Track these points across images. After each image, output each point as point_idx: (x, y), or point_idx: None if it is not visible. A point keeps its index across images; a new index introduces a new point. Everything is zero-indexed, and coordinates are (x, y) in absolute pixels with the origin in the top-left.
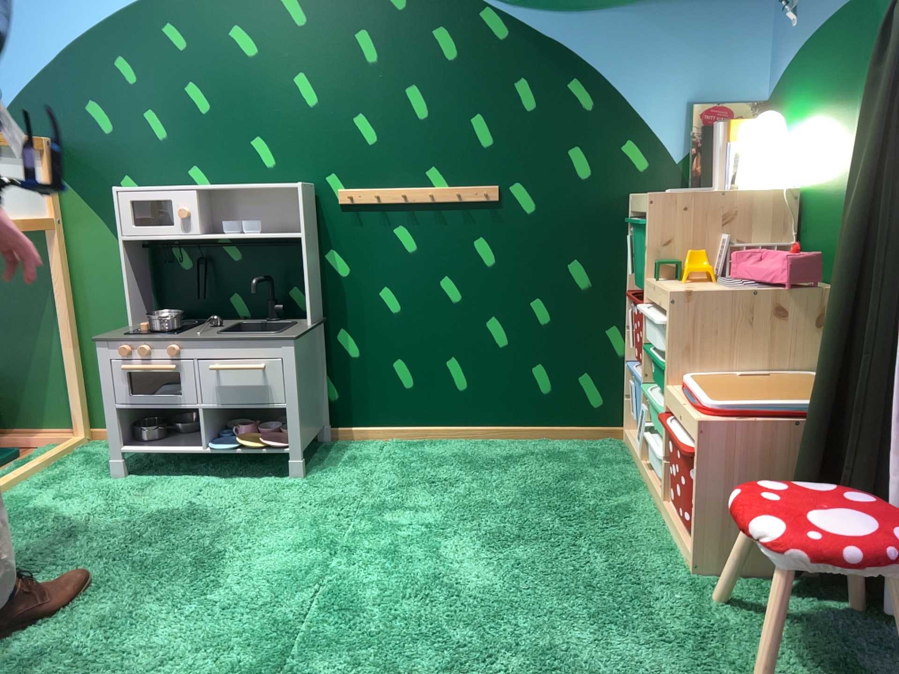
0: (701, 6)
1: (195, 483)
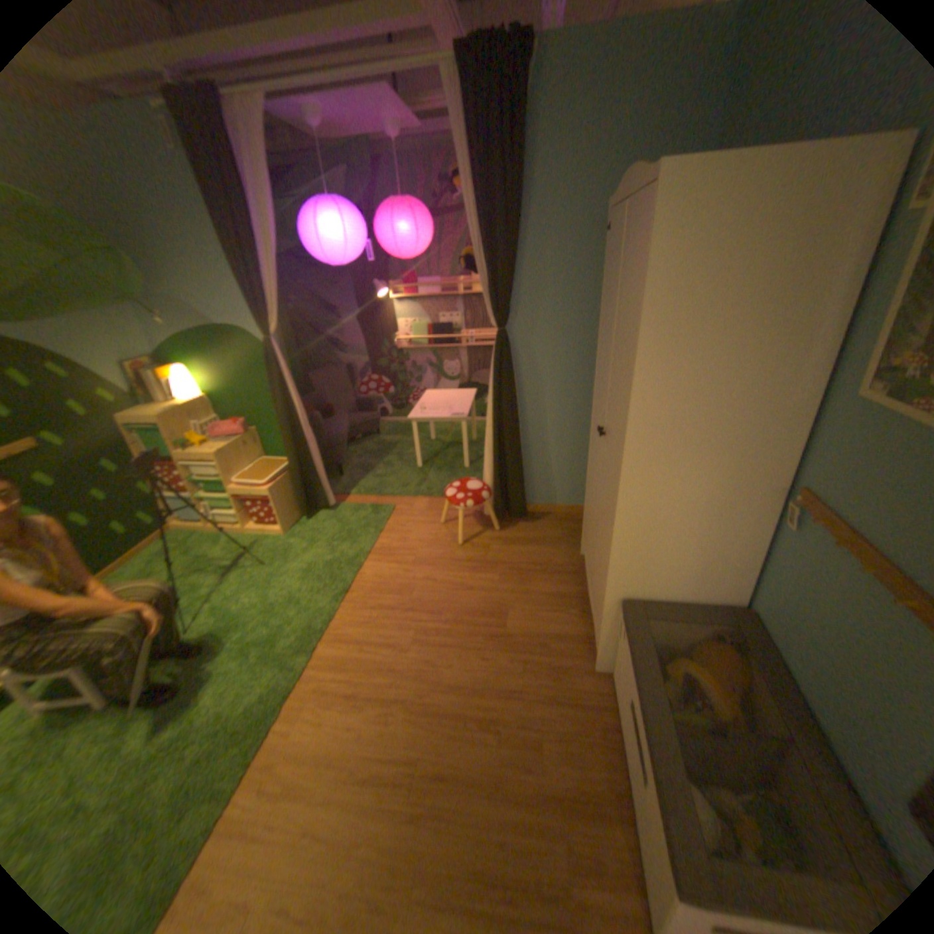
0: (102, 314)
1: None
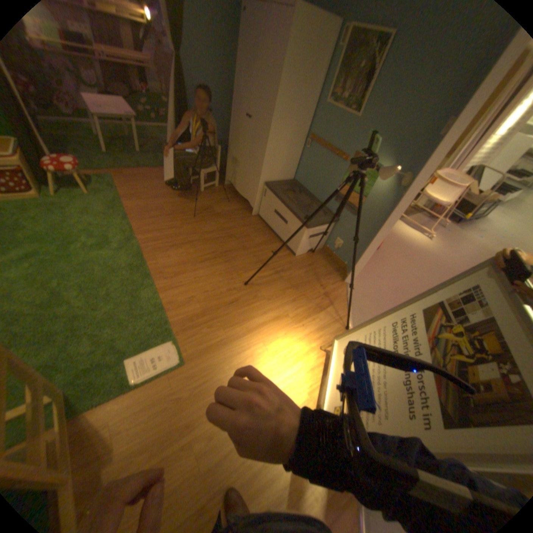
0: None
1: None
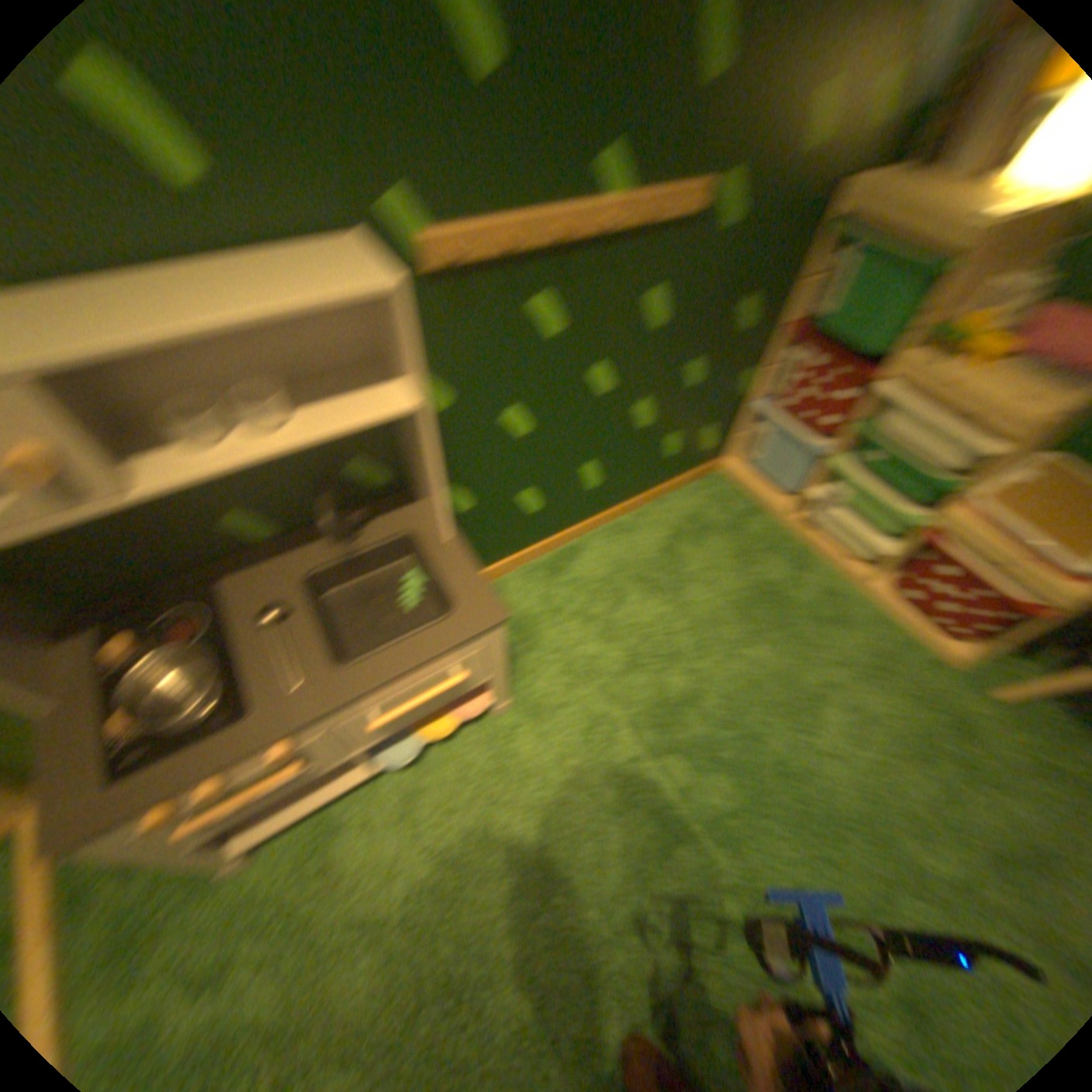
0: None
1: (381, 797)
